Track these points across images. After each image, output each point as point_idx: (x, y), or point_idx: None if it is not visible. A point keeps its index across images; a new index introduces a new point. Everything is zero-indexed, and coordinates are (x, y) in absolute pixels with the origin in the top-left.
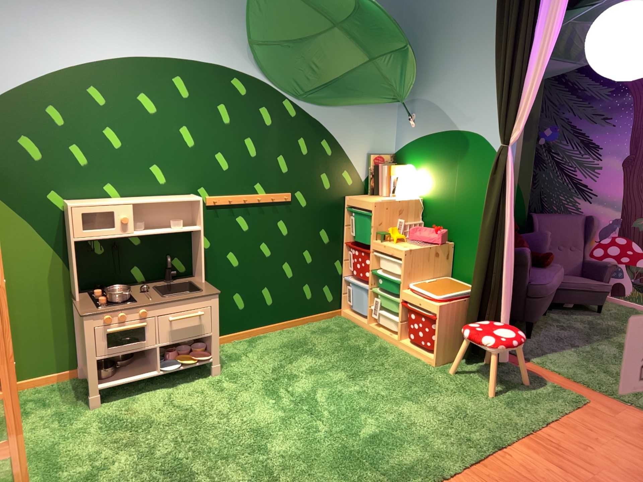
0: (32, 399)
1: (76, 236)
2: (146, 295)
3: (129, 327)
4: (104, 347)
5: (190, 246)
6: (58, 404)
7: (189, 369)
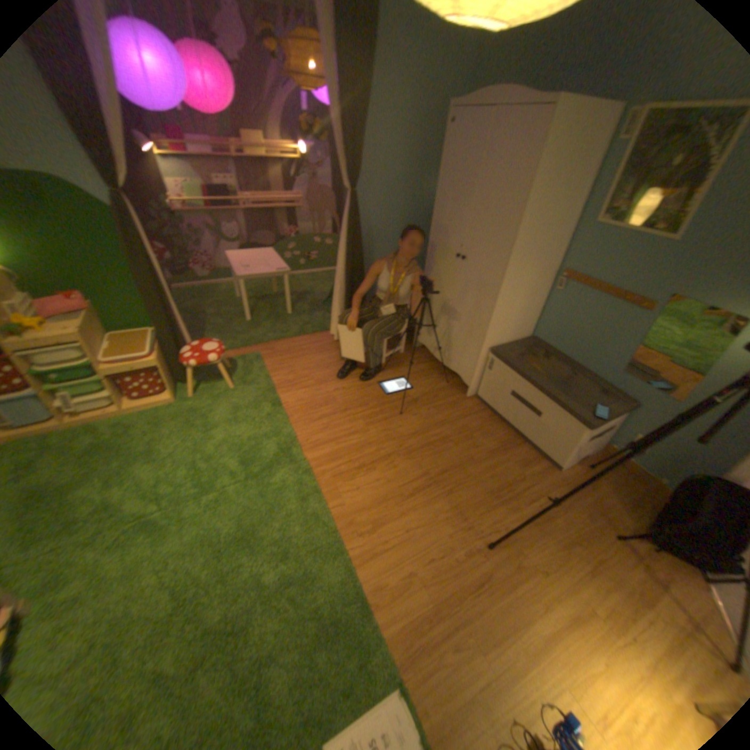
0: None
1: None
2: None
3: None
4: None
5: None
6: None
7: None
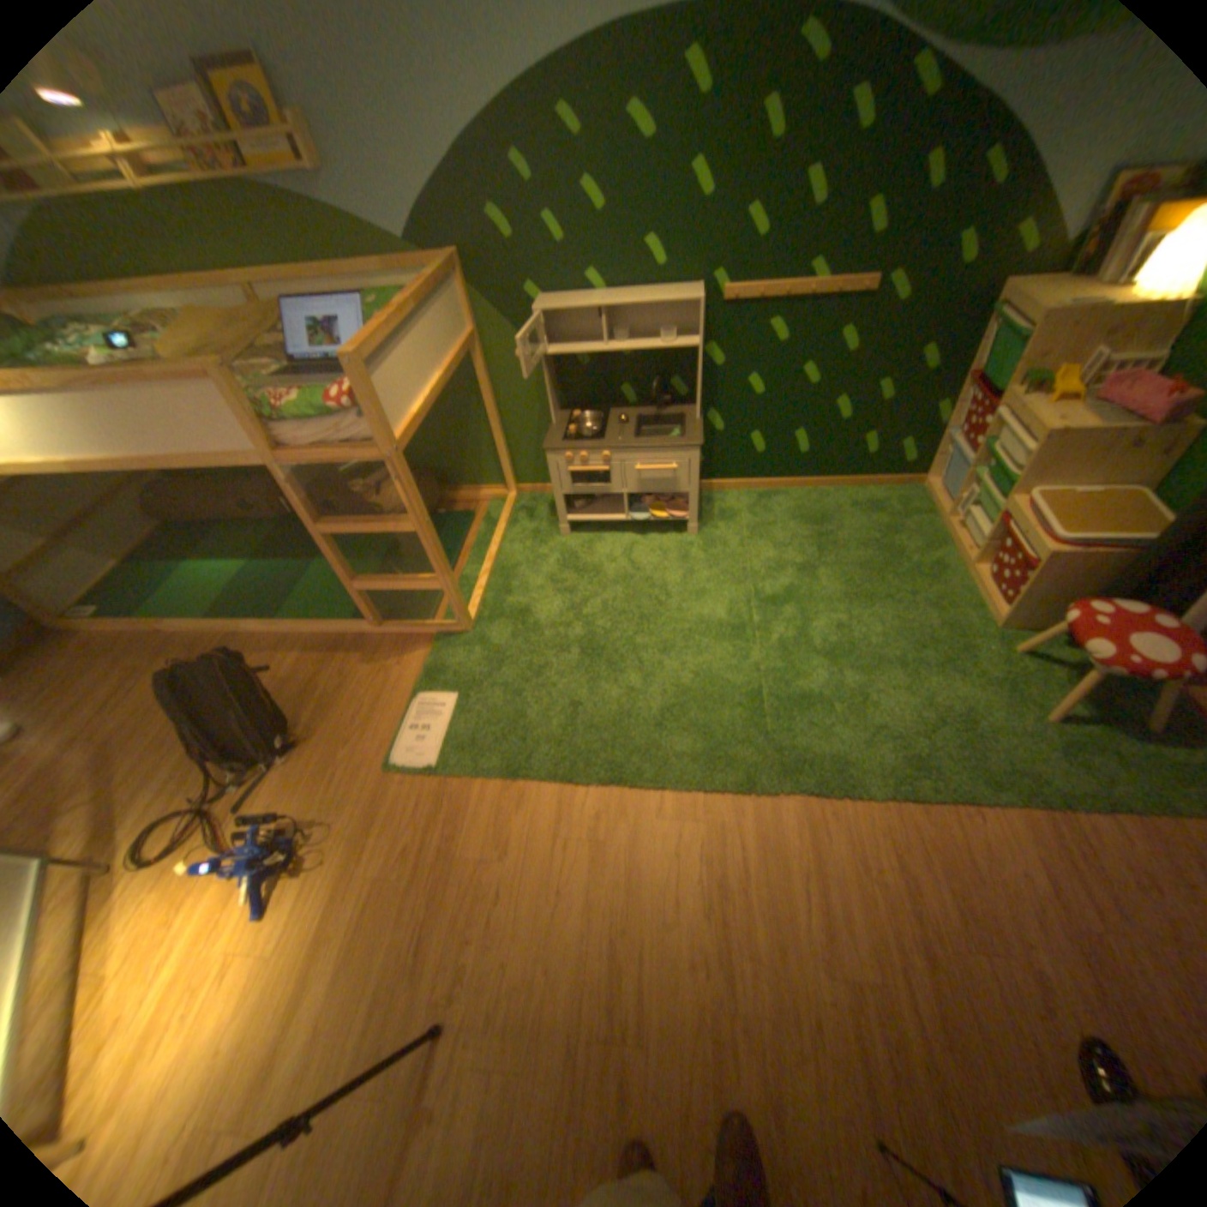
0: (526, 508)
1: (544, 351)
2: (619, 432)
3: (588, 471)
4: (567, 485)
5: (694, 364)
6: (541, 521)
7: (660, 523)
